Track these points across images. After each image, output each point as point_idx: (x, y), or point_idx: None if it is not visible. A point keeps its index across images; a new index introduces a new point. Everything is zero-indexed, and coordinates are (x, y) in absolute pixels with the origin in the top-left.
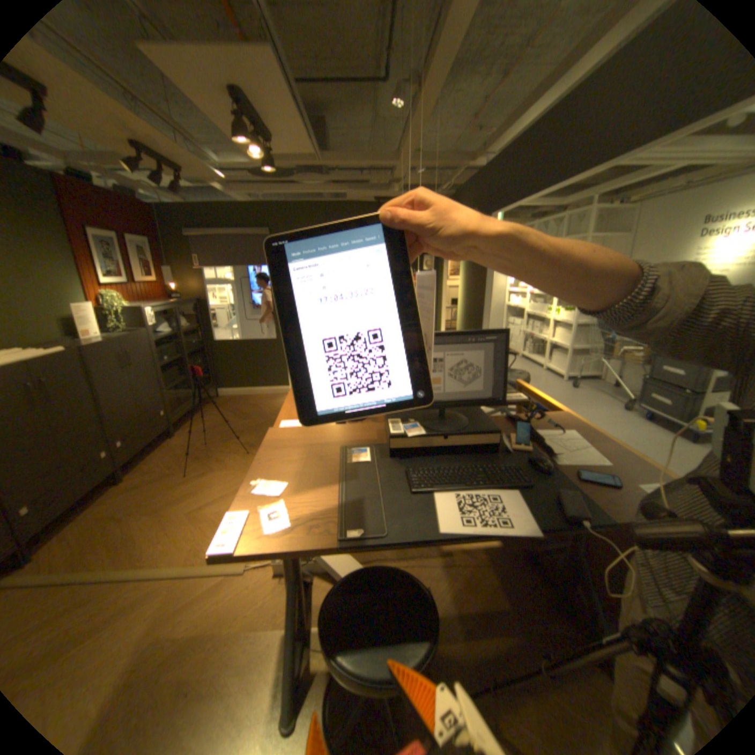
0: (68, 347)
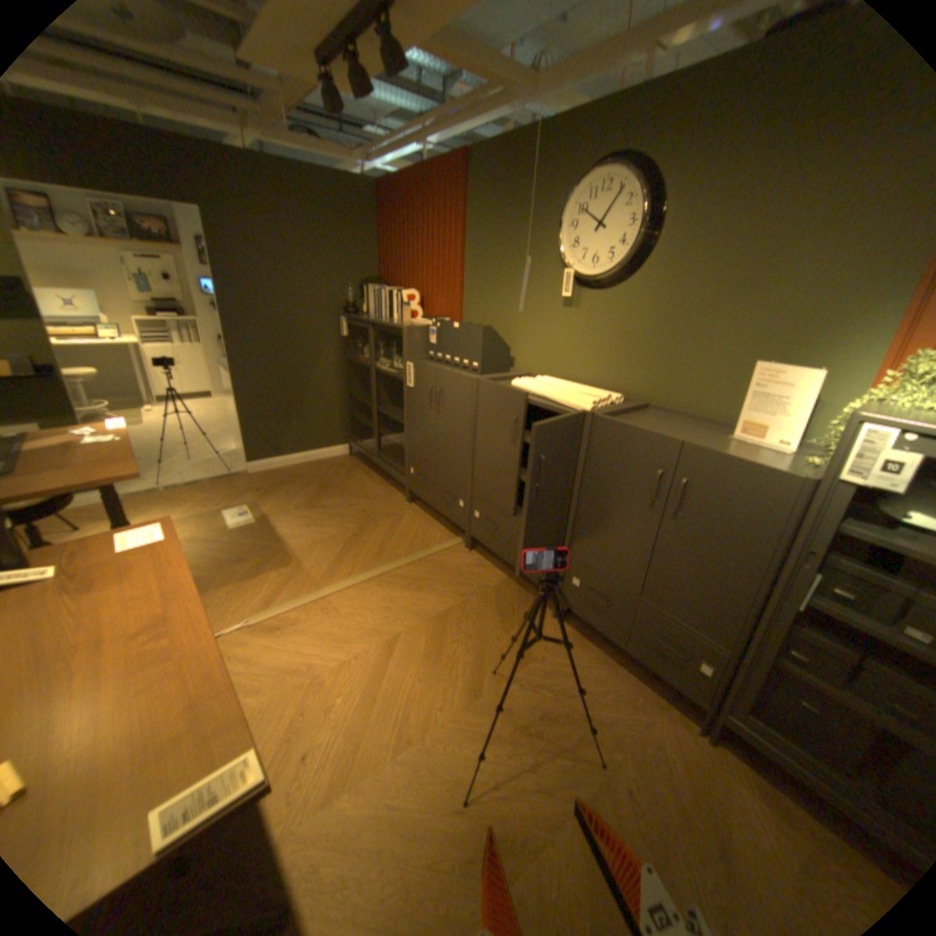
0: (600, 411)
